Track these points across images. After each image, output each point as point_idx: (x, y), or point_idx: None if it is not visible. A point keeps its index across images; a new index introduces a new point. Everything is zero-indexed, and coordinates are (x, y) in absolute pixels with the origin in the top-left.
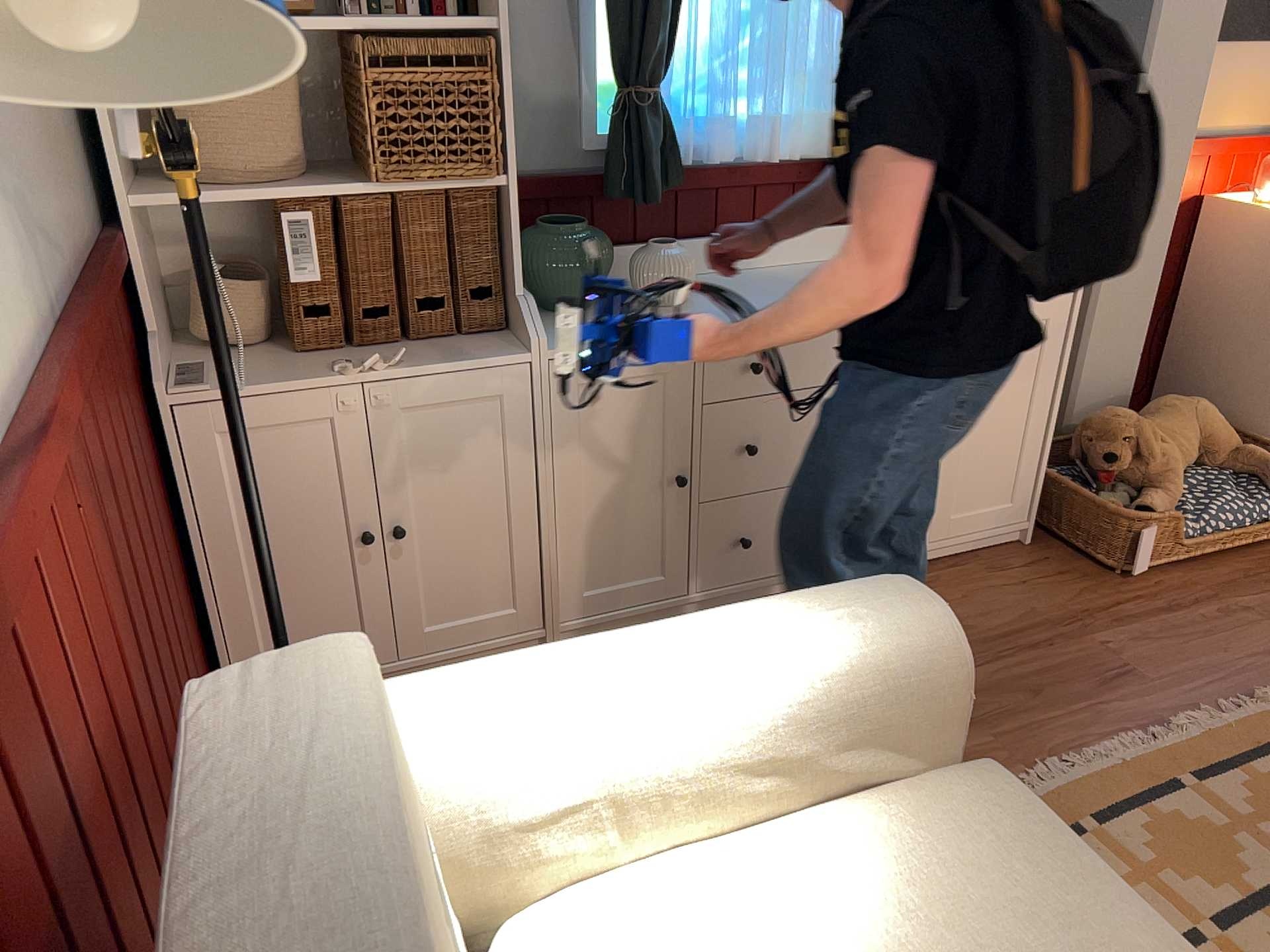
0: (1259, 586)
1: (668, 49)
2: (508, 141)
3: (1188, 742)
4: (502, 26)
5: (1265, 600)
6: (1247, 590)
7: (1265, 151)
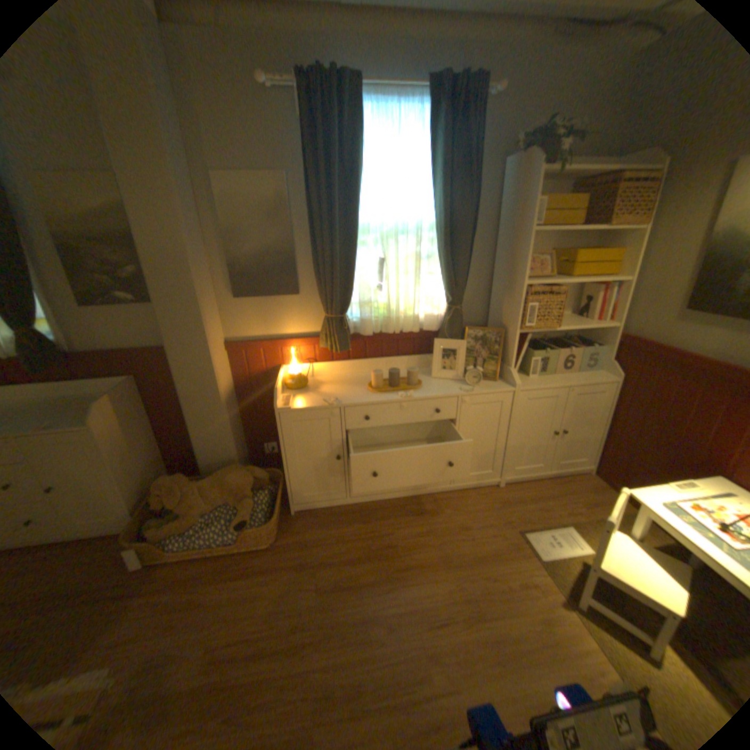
0: (189, 588)
1: None
2: None
3: None
4: None
5: (174, 600)
6: (178, 590)
7: (305, 347)
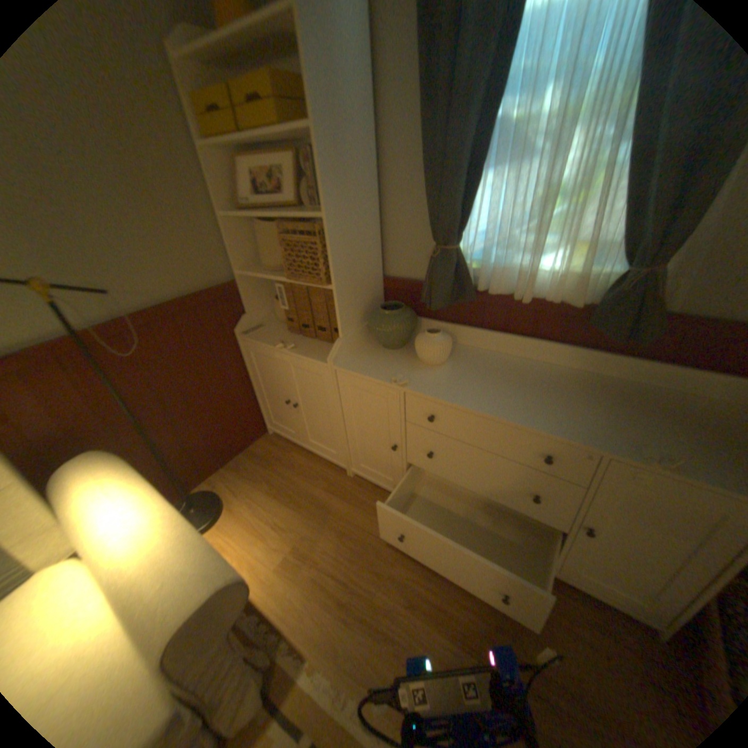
0: None
1: (464, 223)
2: (334, 270)
3: None
4: (328, 215)
5: None
6: None
7: None
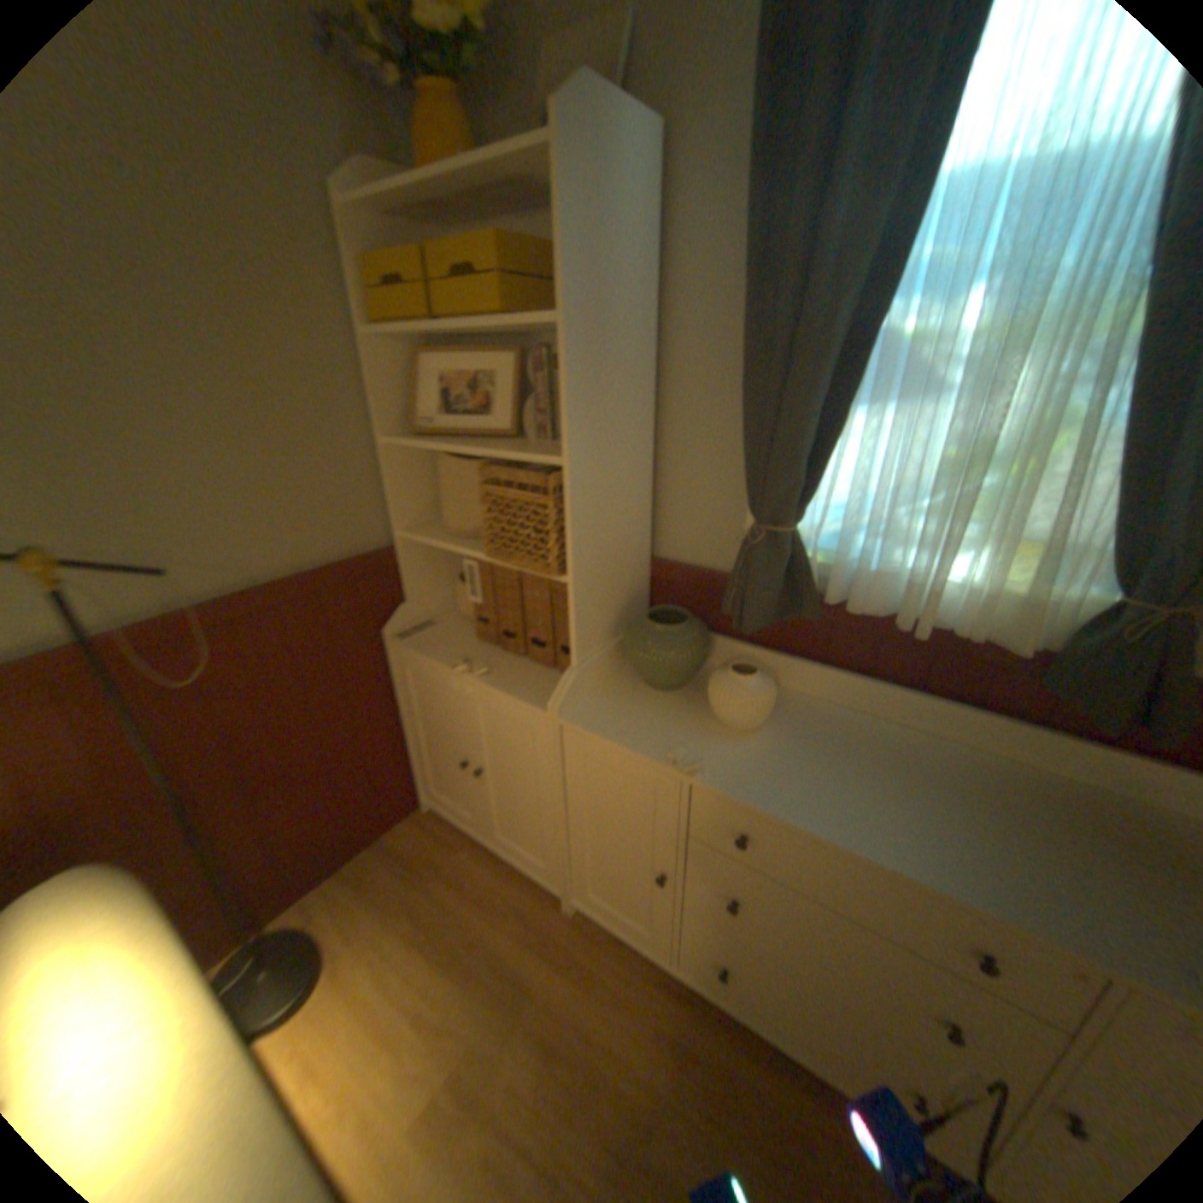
0: None
1: (810, 490)
2: (574, 552)
3: None
4: (571, 463)
5: None
6: None
7: None
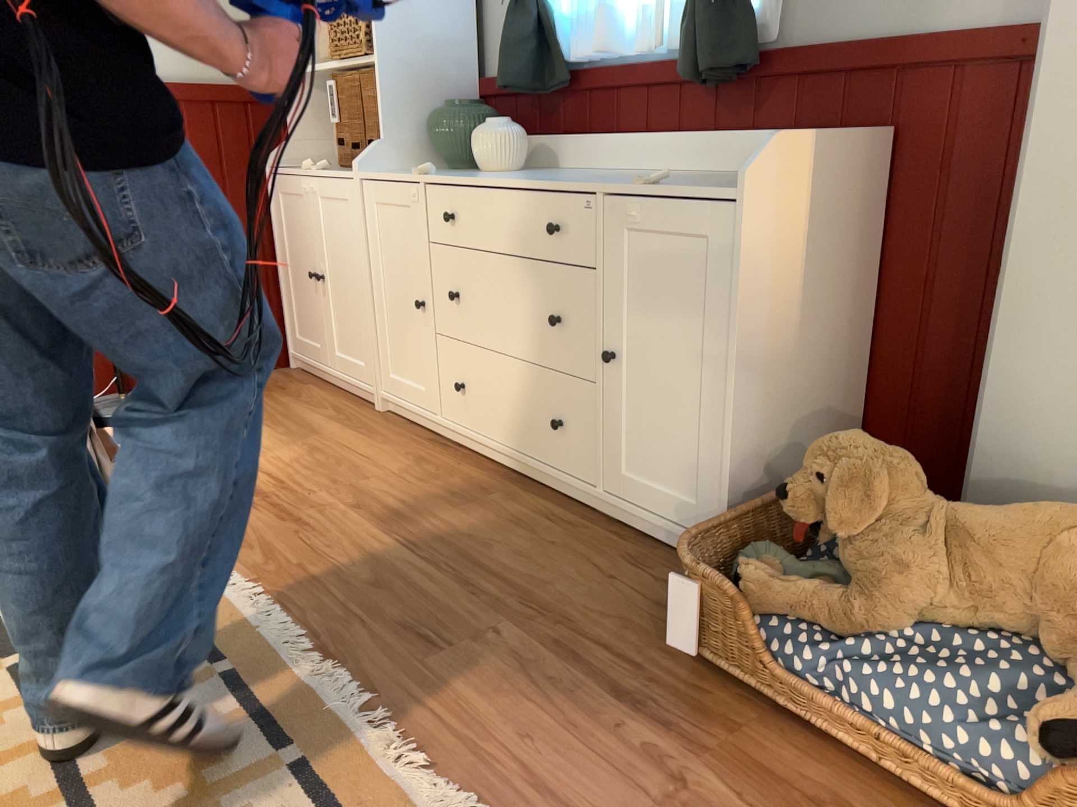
0: None
1: None
2: (376, 32)
3: (293, 676)
4: None
5: None
6: (756, 792)
7: None
